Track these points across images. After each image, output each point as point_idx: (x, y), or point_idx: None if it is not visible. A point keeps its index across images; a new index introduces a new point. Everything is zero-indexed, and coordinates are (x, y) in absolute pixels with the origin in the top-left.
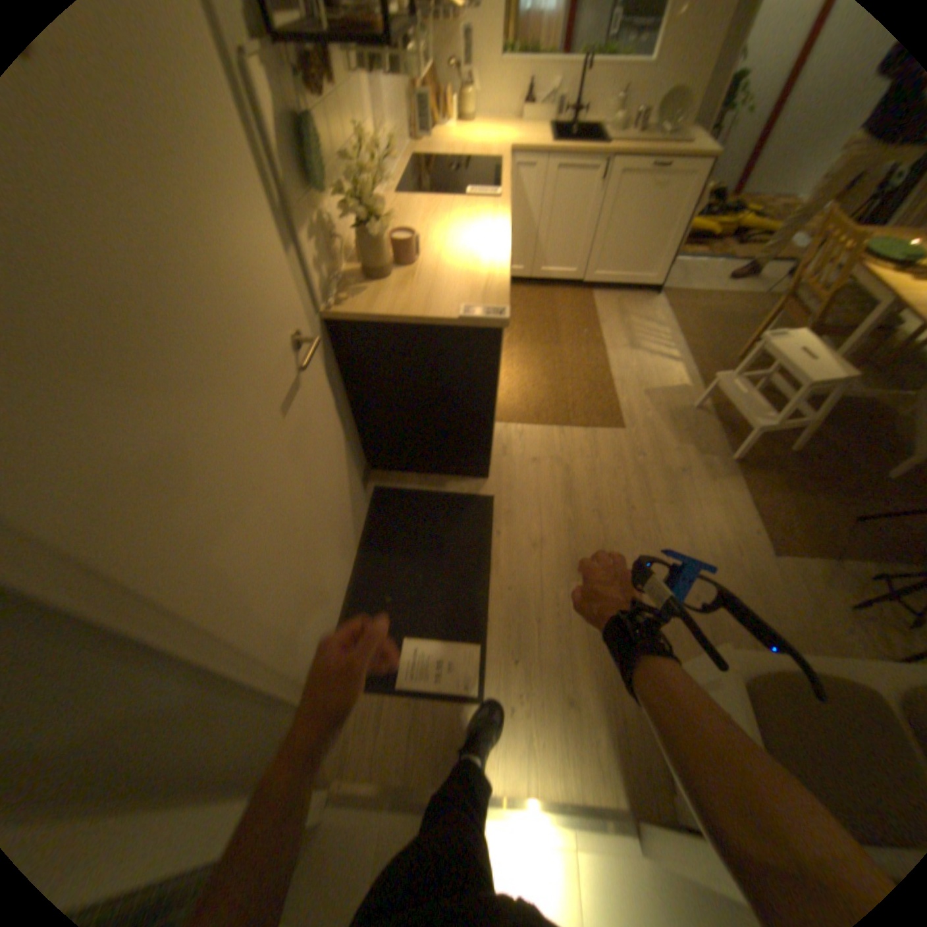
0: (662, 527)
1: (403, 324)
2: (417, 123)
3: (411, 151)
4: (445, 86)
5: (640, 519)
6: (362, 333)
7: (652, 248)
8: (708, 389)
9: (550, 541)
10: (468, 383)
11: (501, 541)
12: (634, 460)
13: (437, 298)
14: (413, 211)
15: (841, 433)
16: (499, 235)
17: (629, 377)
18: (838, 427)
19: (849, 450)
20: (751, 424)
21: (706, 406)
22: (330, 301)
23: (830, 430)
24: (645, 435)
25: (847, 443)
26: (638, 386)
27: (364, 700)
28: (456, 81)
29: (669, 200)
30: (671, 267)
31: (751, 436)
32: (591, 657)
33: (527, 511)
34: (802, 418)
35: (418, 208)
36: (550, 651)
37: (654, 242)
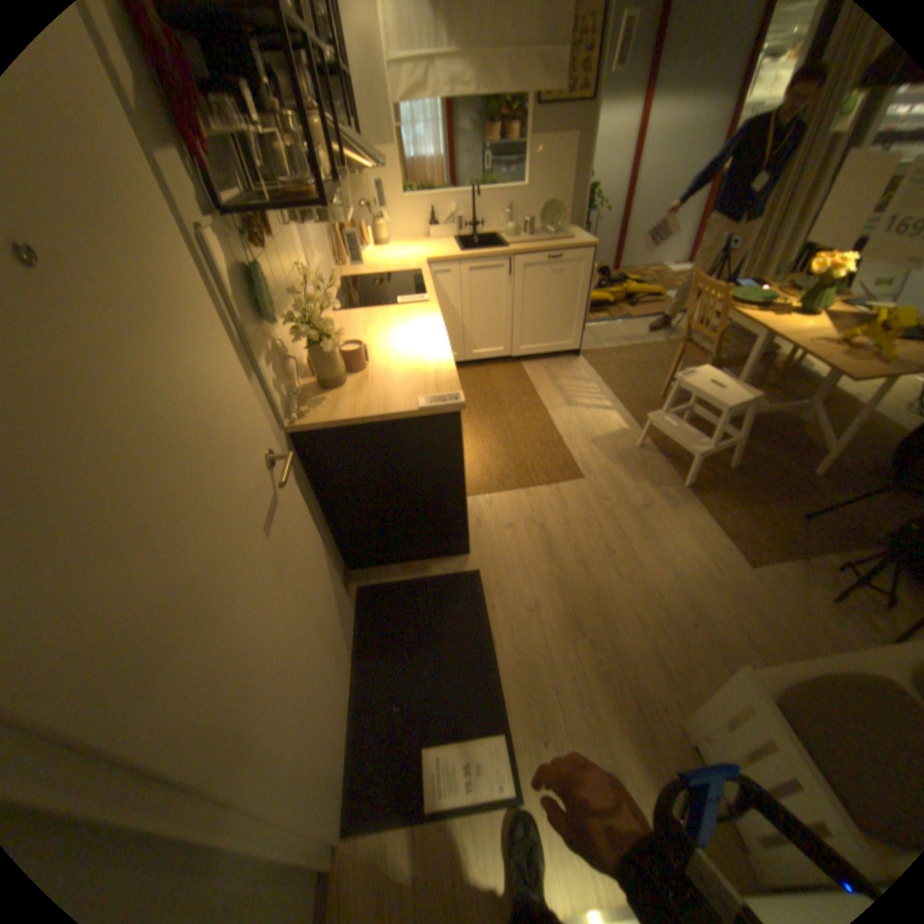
0: (645, 564)
1: (368, 422)
2: (341, 251)
3: (340, 274)
4: (360, 220)
5: (623, 560)
6: (329, 437)
7: (562, 320)
8: (645, 429)
9: (545, 602)
10: (436, 465)
11: (498, 613)
12: (601, 505)
13: (395, 394)
14: (354, 323)
15: (766, 445)
16: (436, 332)
17: (575, 431)
18: (761, 440)
19: (777, 458)
20: (691, 452)
21: (648, 444)
22: (293, 414)
23: (756, 444)
24: (603, 480)
25: (774, 452)
26: (584, 437)
27: (392, 836)
28: (369, 216)
29: (567, 281)
30: (582, 333)
31: (694, 462)
32: (619, 716)
33: (516, 577)
34: (730, 438)
35: (358, 319)
36: (576, 721)
37: (563, 315)
